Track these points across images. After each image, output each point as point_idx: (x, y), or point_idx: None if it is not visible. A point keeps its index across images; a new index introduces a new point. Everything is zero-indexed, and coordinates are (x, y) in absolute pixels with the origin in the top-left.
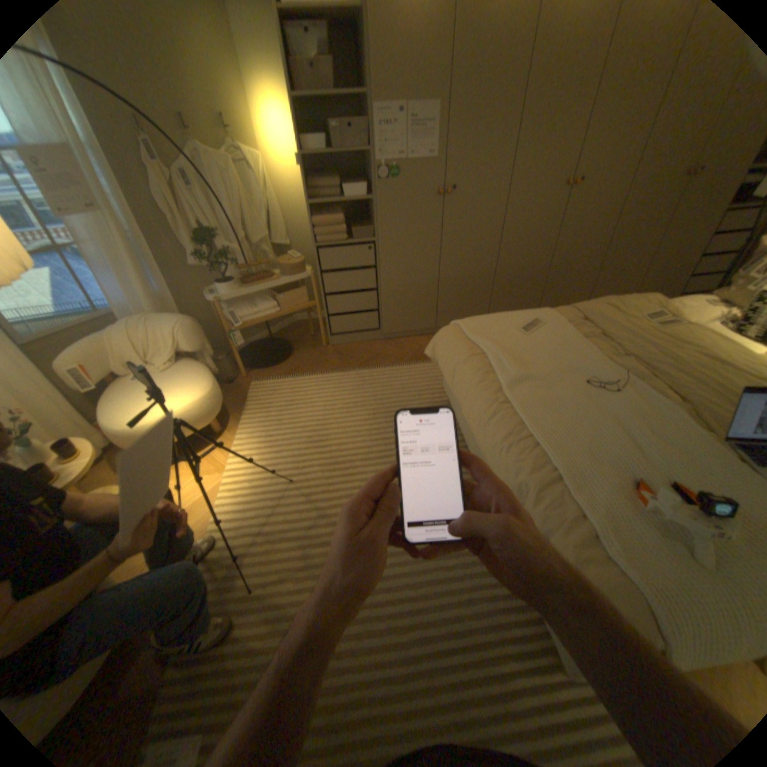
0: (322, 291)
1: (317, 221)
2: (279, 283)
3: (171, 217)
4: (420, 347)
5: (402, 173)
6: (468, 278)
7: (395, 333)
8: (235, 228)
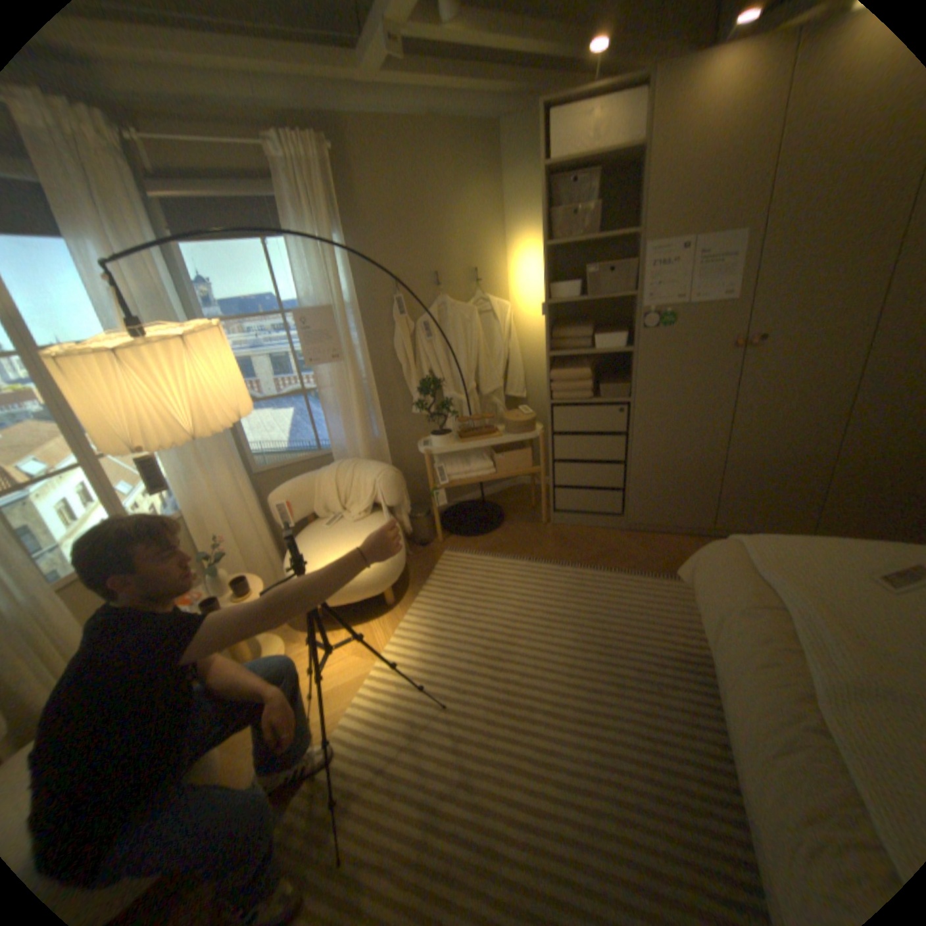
0: (551, 456)
1: (557, 375)
2: (500, 440)
3: (406, 366)
4: (683, 553)
5: (680, 319)
6: (782, 463)
7: (647, 524)
8: (467, 377)
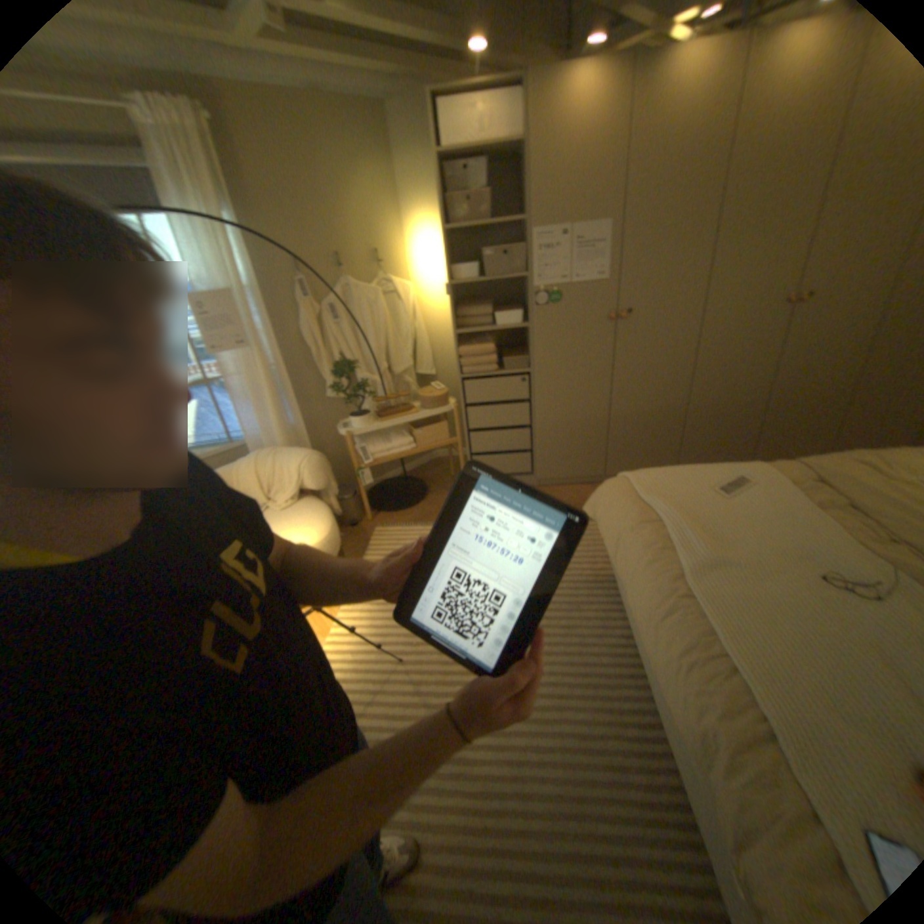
0: (466, 427)
1: (465, 351)
2: (418, 417)
3: (316, 349)
4: (583, 499)
5: (565, 298)
6: (650, 415)
7: (553, 479)
8: (379, 358)
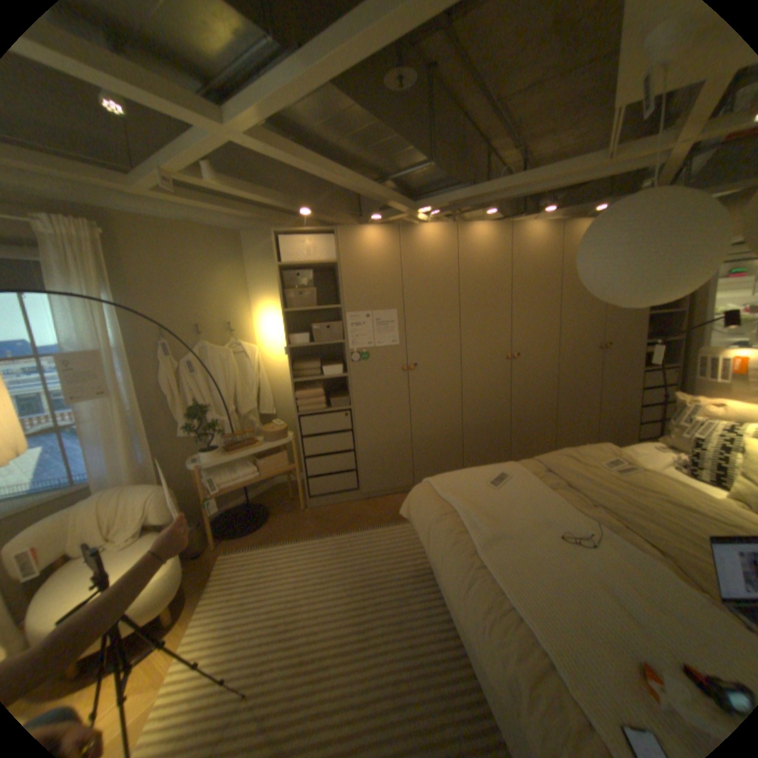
0: (302, 454)
1: (300, 395)
2: (261, 448)
3: (171, 397)
4: (400, 506)
5: (371, 356)
6: (439, 435)
7: (375, 491)
8: (227, 402)
